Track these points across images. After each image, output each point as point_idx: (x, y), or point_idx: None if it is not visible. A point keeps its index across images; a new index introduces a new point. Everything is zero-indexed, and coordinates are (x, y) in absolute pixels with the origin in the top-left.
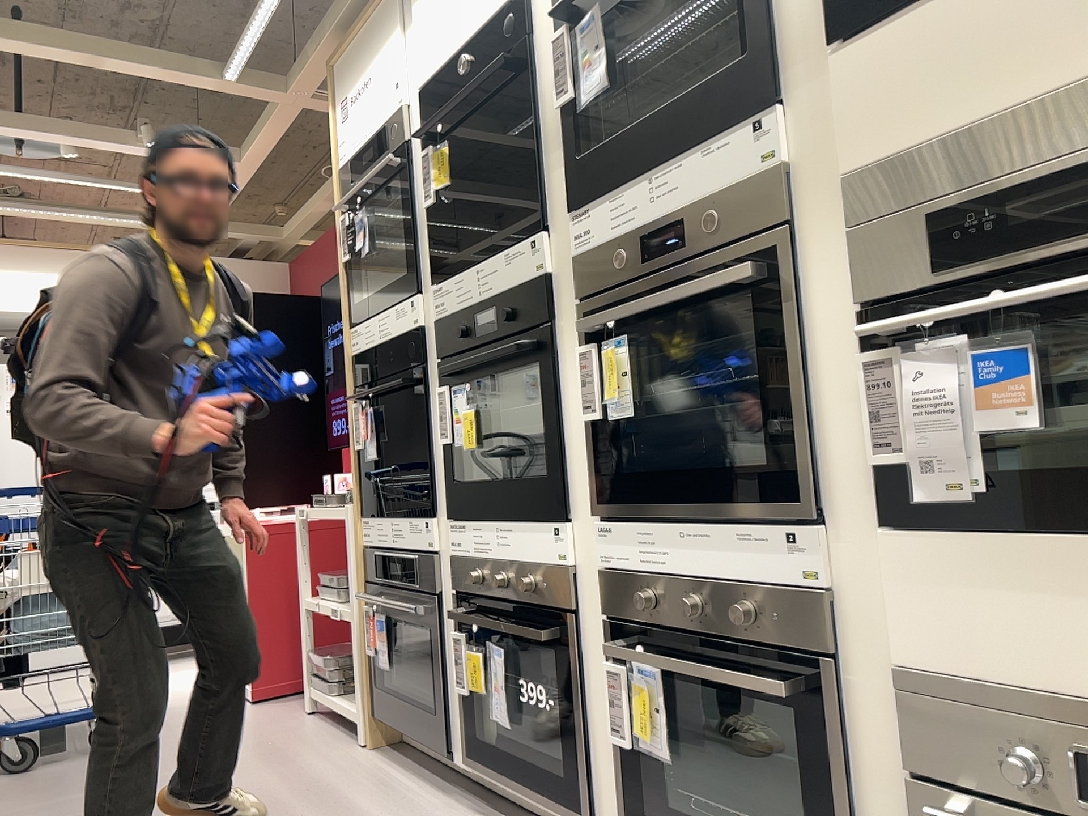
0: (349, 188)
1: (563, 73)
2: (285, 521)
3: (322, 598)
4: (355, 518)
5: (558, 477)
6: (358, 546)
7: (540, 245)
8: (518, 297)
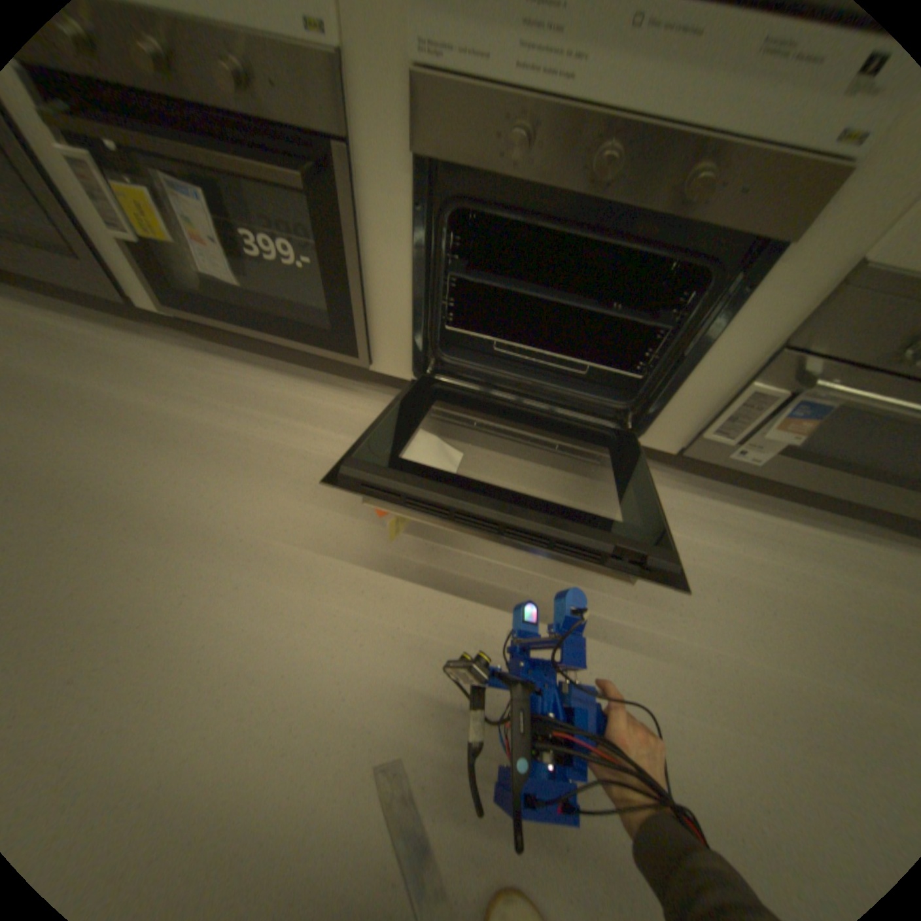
0: None
1: None
2: None
3: None
4: None
5: None
6: None
7: None
8: None
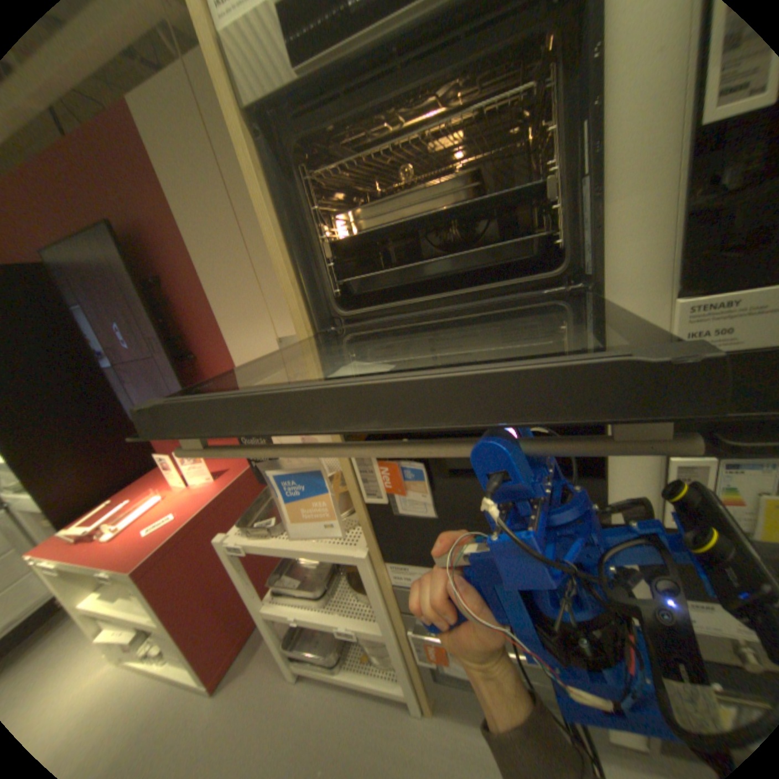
0: (273, 77)
1: None
2: (166, 536)
3: (283, 606)
4: (378, 566)
5: None
6: (386, 589)
7: None
8: None
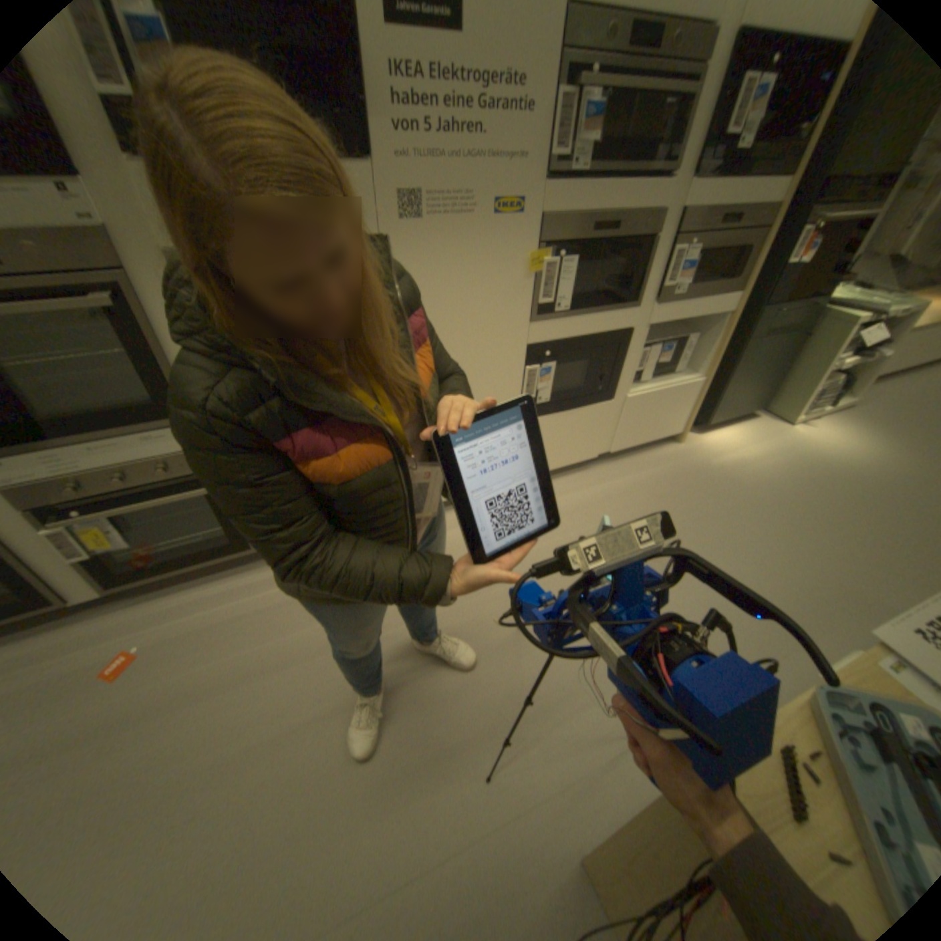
0: None
1: None
2: None
3: None
4: None
5: None
6: None
7: None
8: None
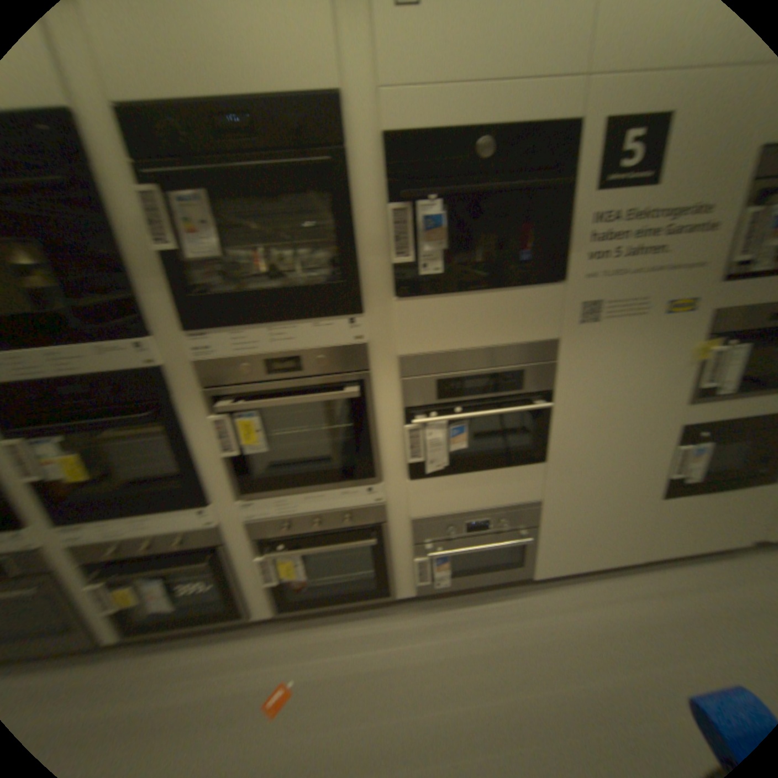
0: None
1: (156, 225)
2: None
3: None
4: None
5: (193, 488)
6: None
7: (142, 349)
8: (118, 382)
